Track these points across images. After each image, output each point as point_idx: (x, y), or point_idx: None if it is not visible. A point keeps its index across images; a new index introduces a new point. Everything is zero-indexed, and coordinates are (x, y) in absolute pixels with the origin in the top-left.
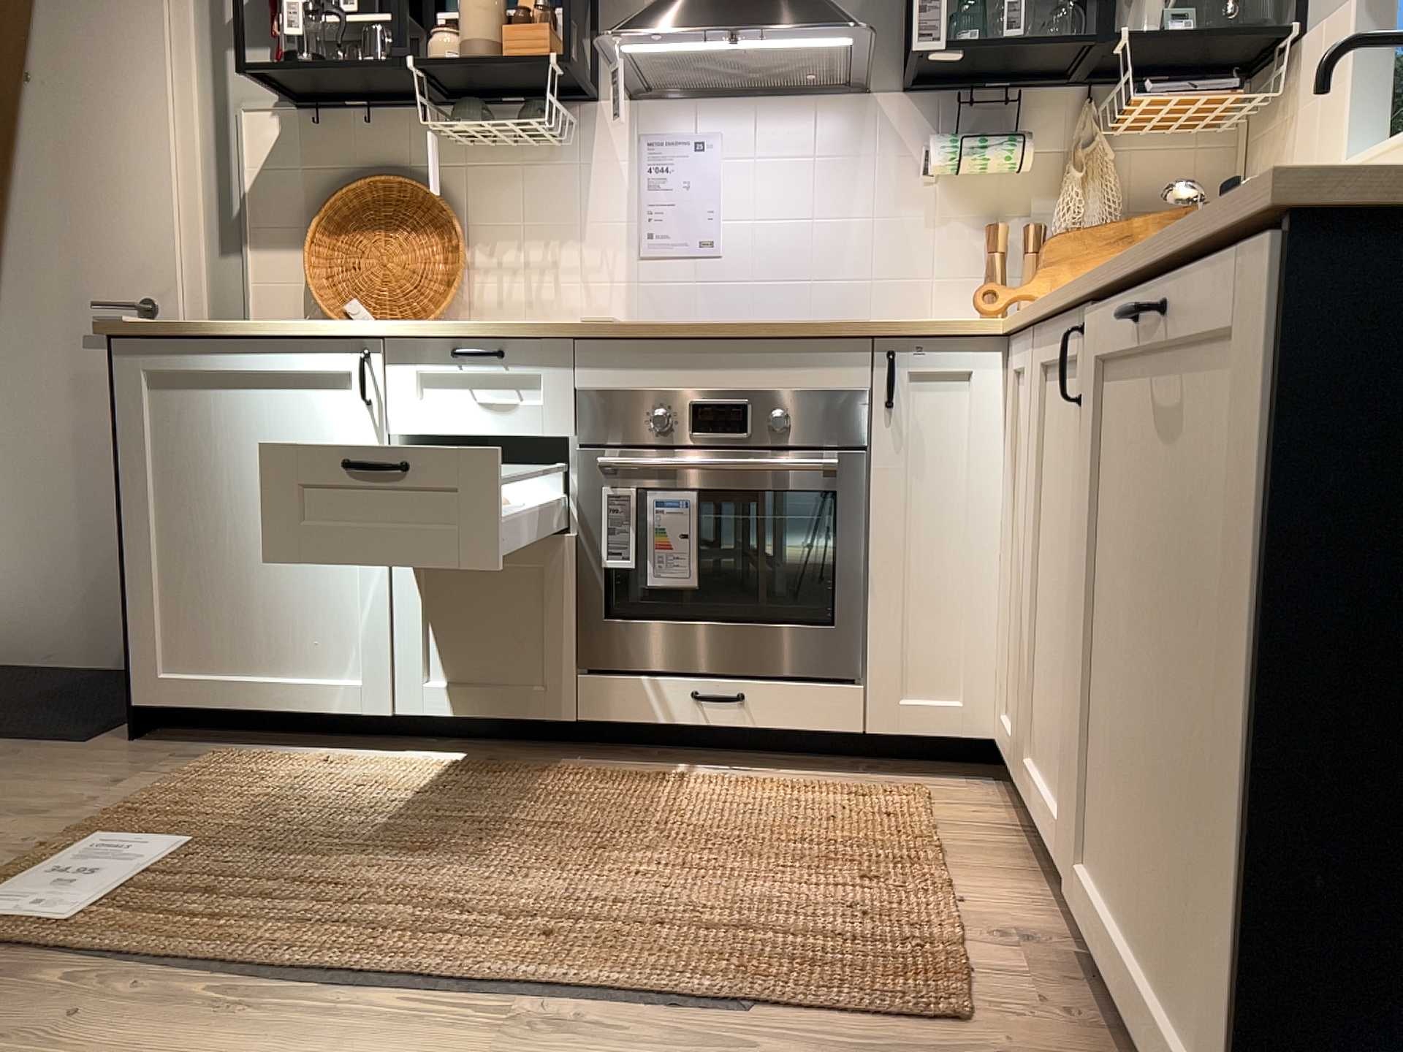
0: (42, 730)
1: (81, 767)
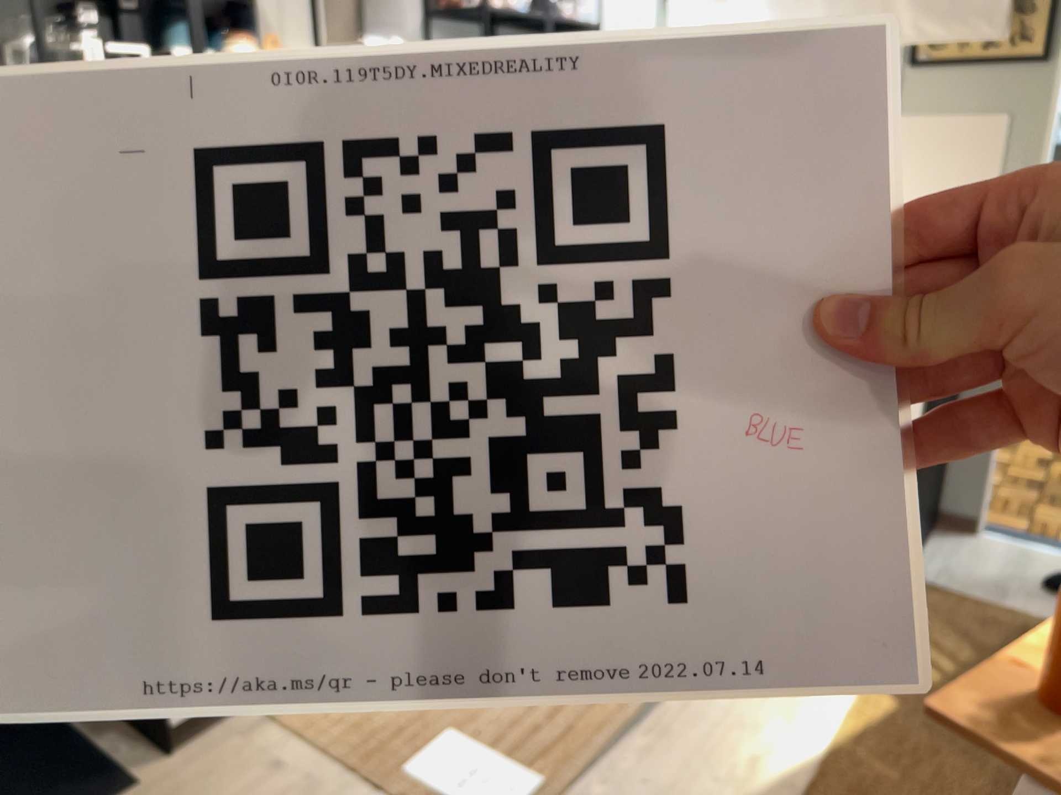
0: None
1: (205, 788)
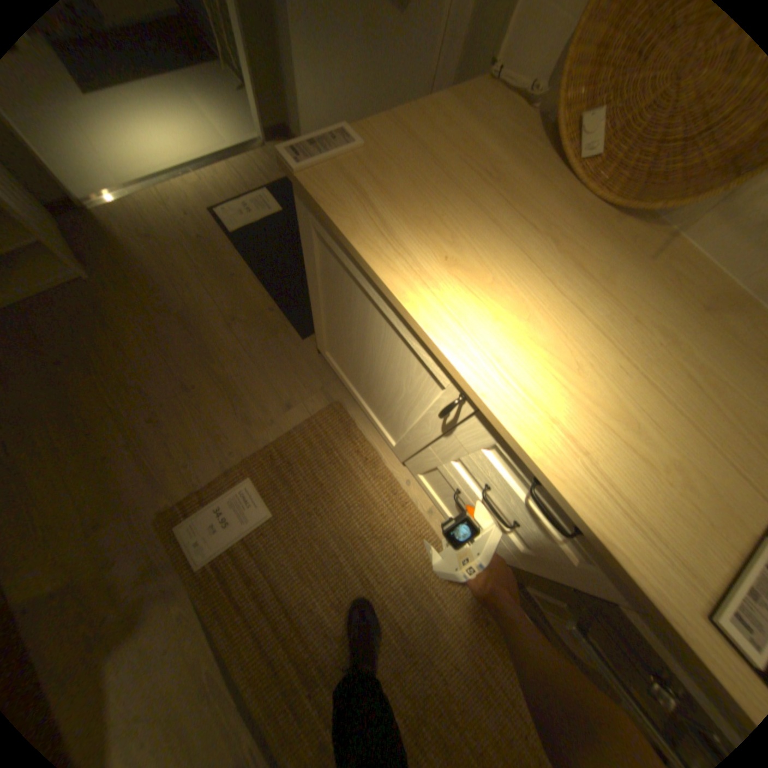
0: (297, 310)
1: (288, 372)
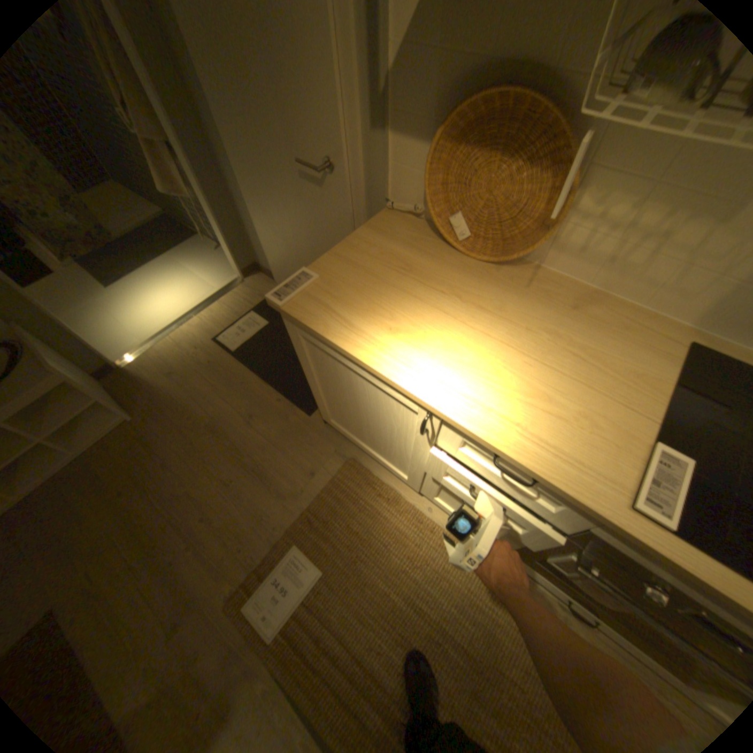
0: (298, 395)
1: (304, 446)
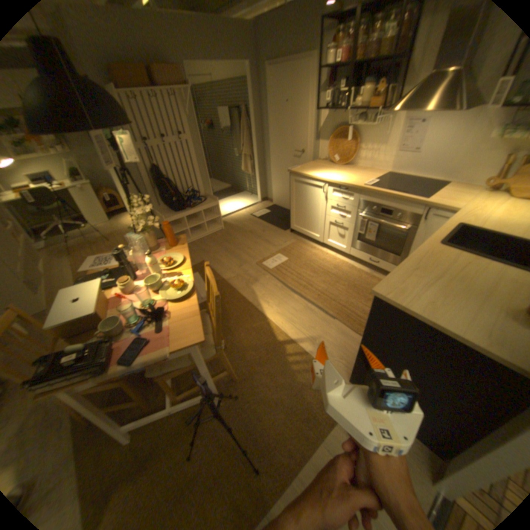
0: (280, 226)
1: (282, 237)
